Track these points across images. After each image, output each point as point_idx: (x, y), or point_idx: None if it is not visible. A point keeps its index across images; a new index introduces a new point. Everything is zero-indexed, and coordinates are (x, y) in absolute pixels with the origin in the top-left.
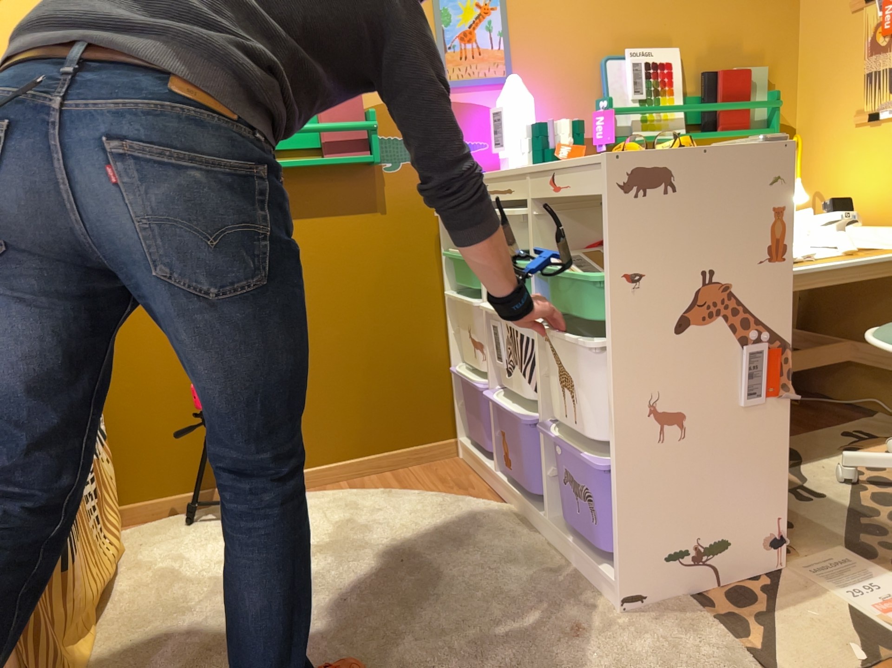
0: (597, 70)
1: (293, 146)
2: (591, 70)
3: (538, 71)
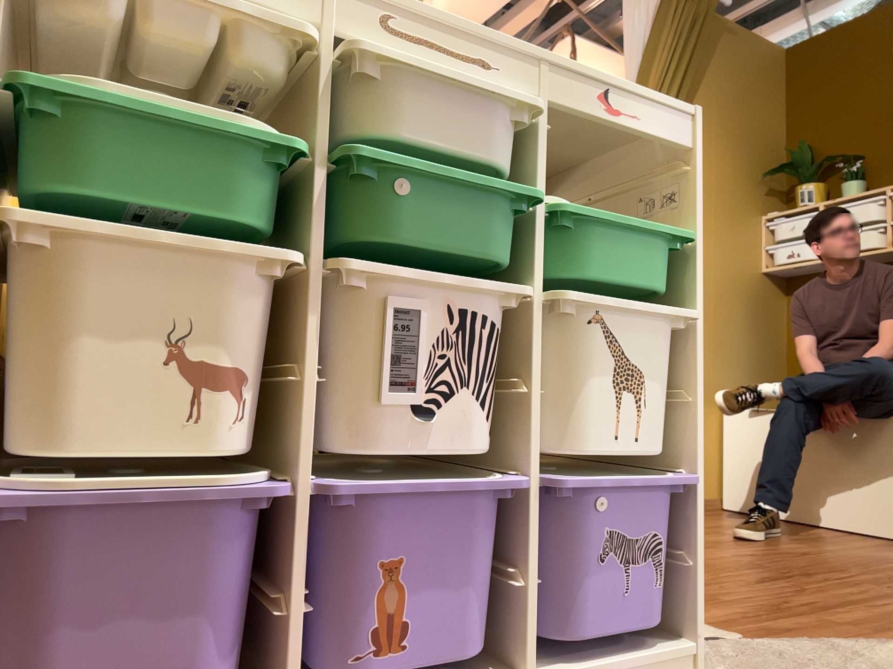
0: None
1: None
2: None
3: None
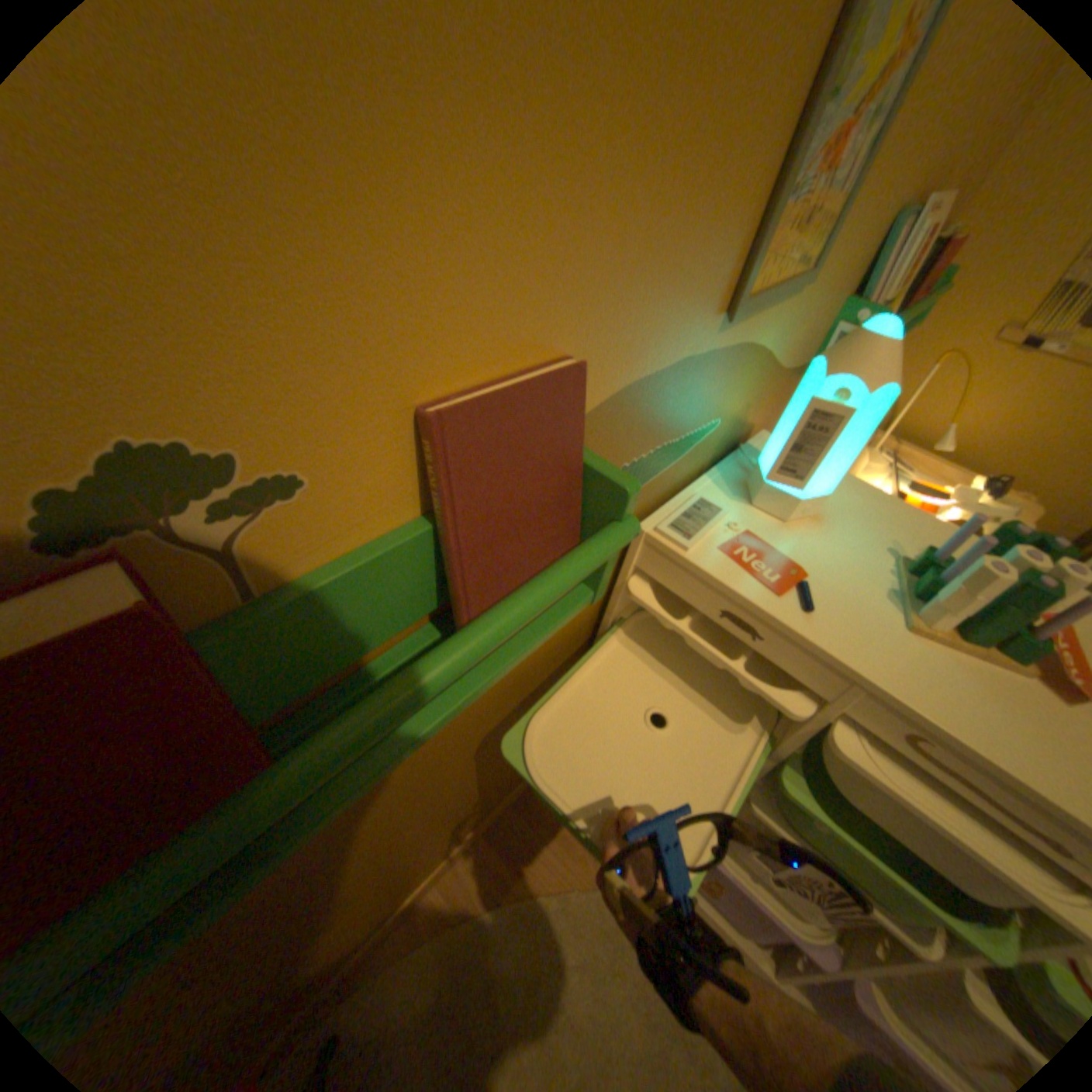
0: (886, 233)
1: (346, 657)
2: (882, 234)
3: (846, 244)
